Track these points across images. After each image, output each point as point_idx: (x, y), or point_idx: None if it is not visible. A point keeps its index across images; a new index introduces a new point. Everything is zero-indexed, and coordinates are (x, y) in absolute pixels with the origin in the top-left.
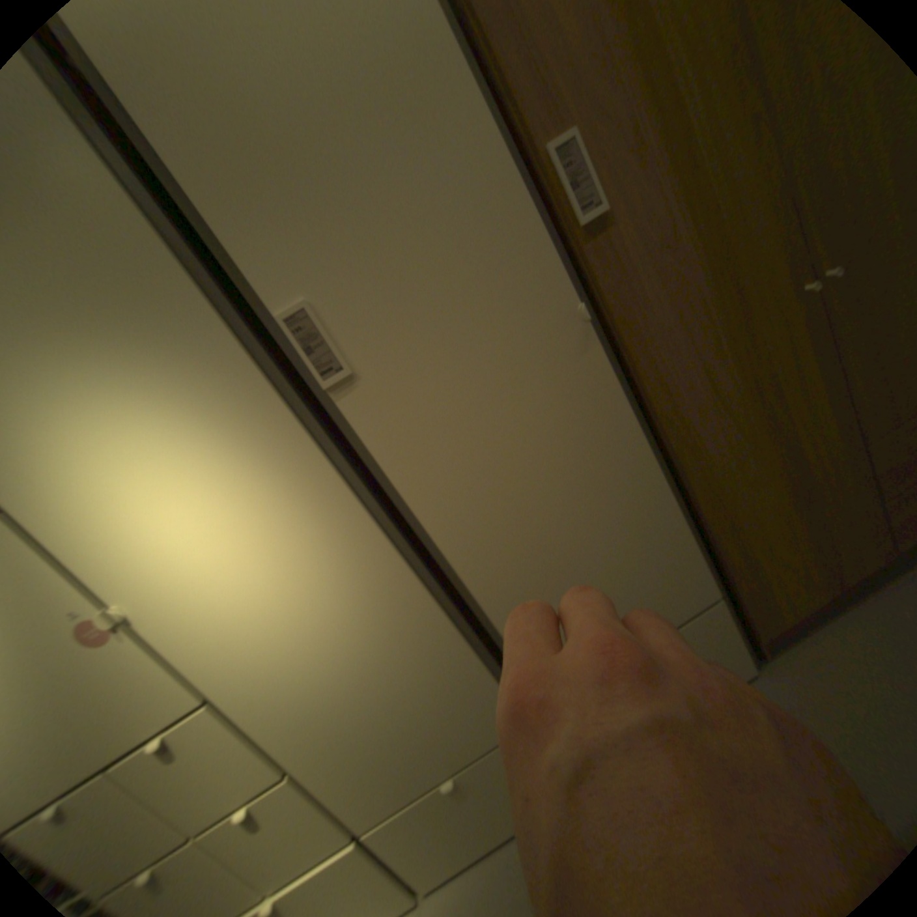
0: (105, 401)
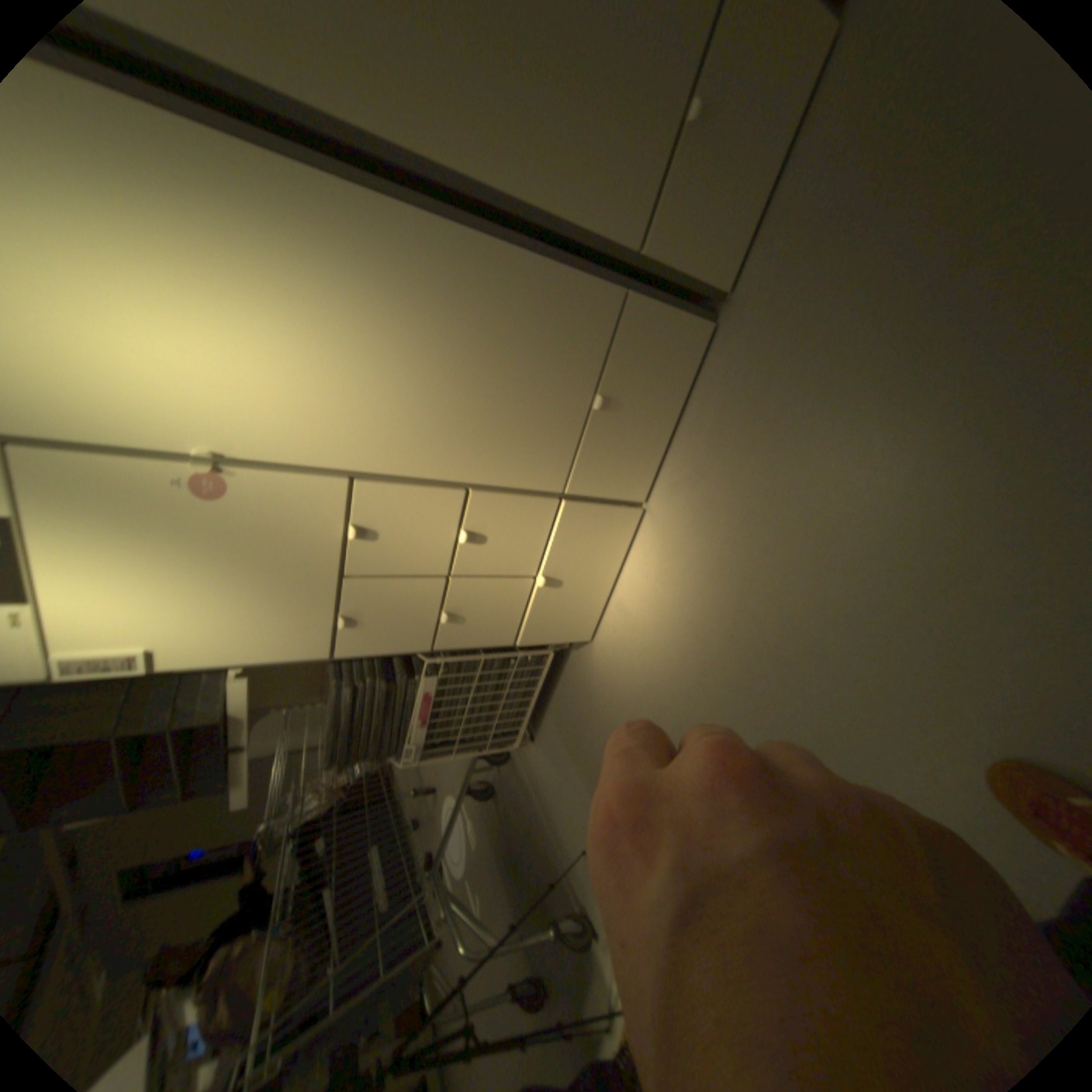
0: None
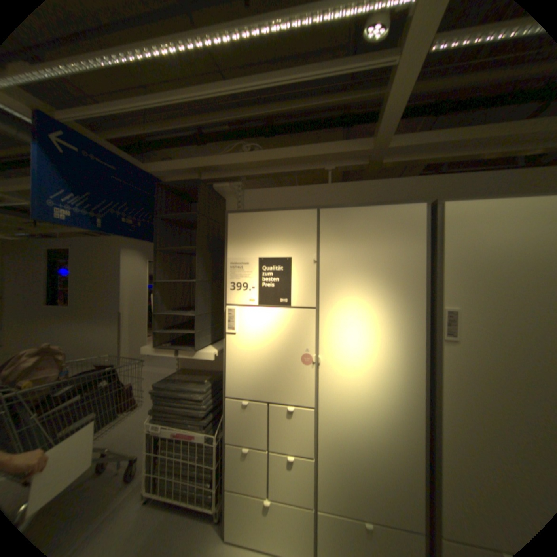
0: (371, 298)
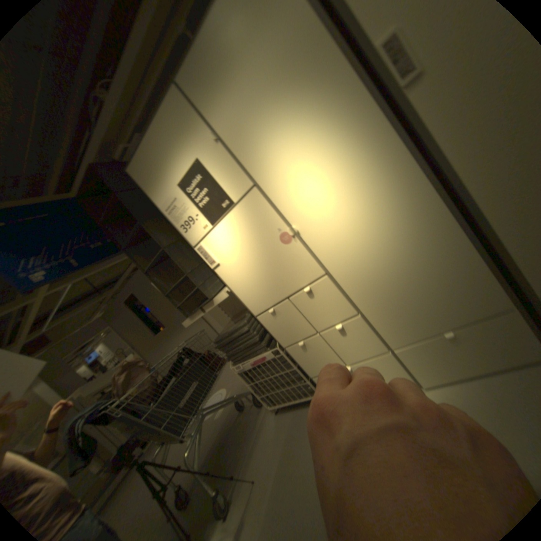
0: (290, 122)
